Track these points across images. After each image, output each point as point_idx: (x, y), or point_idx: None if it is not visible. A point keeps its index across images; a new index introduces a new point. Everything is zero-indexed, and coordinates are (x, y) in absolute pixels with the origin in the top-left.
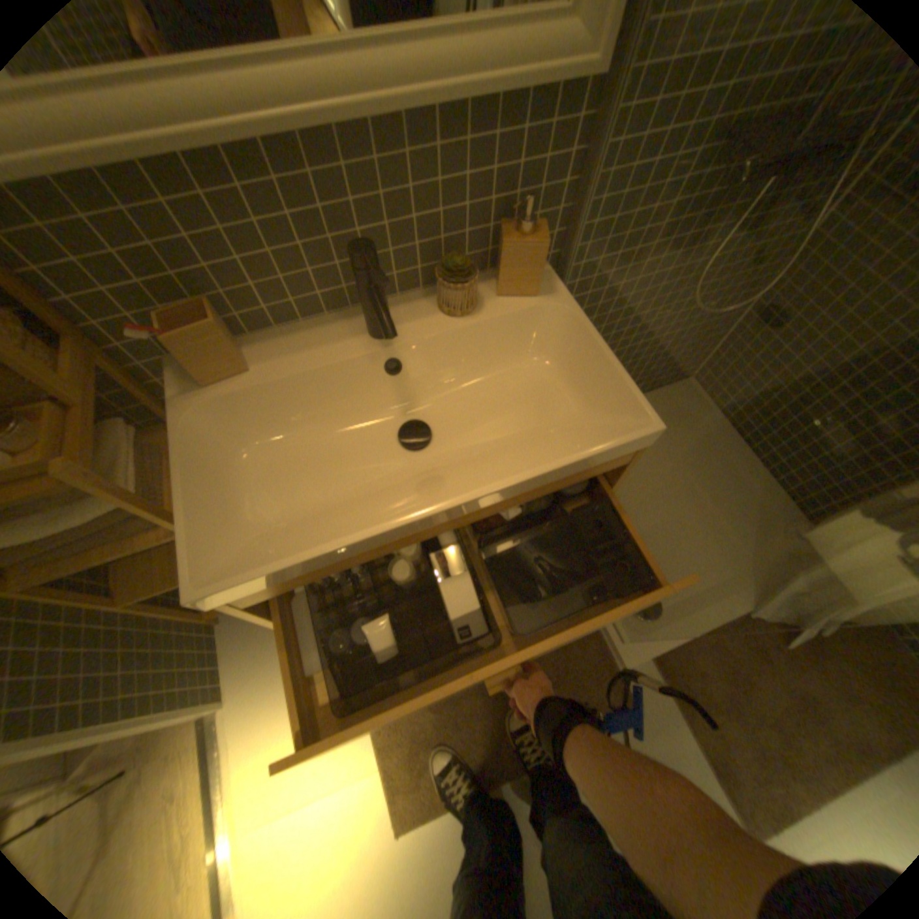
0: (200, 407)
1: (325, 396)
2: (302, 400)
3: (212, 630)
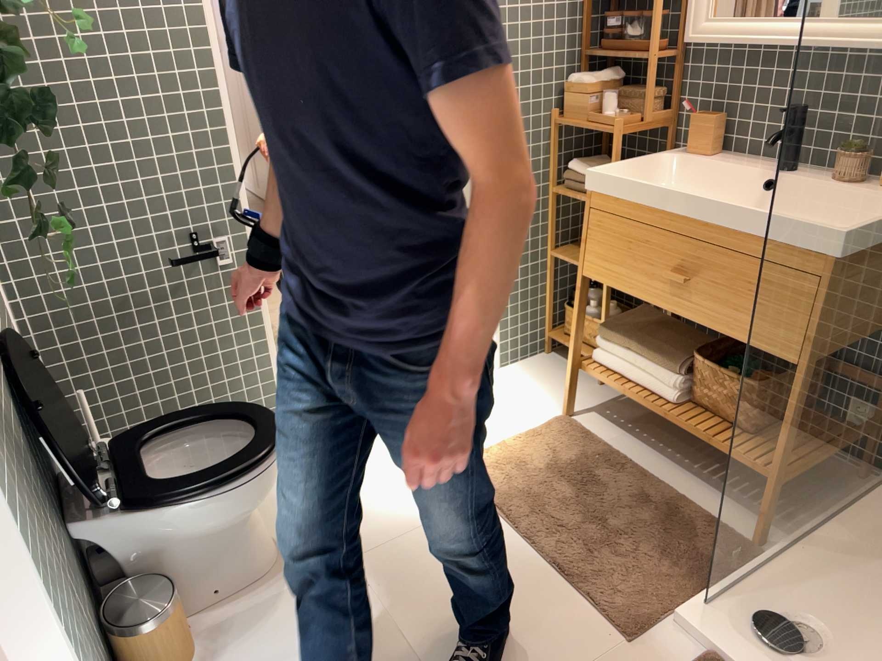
0: (674, 157)
1: (724, 191)
2: (713, 186)
3: (542, 354)
